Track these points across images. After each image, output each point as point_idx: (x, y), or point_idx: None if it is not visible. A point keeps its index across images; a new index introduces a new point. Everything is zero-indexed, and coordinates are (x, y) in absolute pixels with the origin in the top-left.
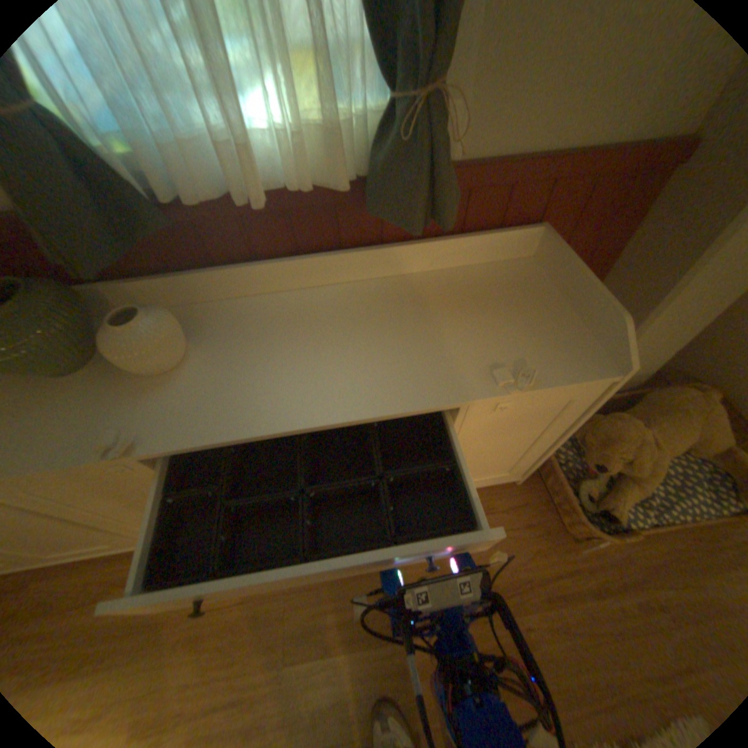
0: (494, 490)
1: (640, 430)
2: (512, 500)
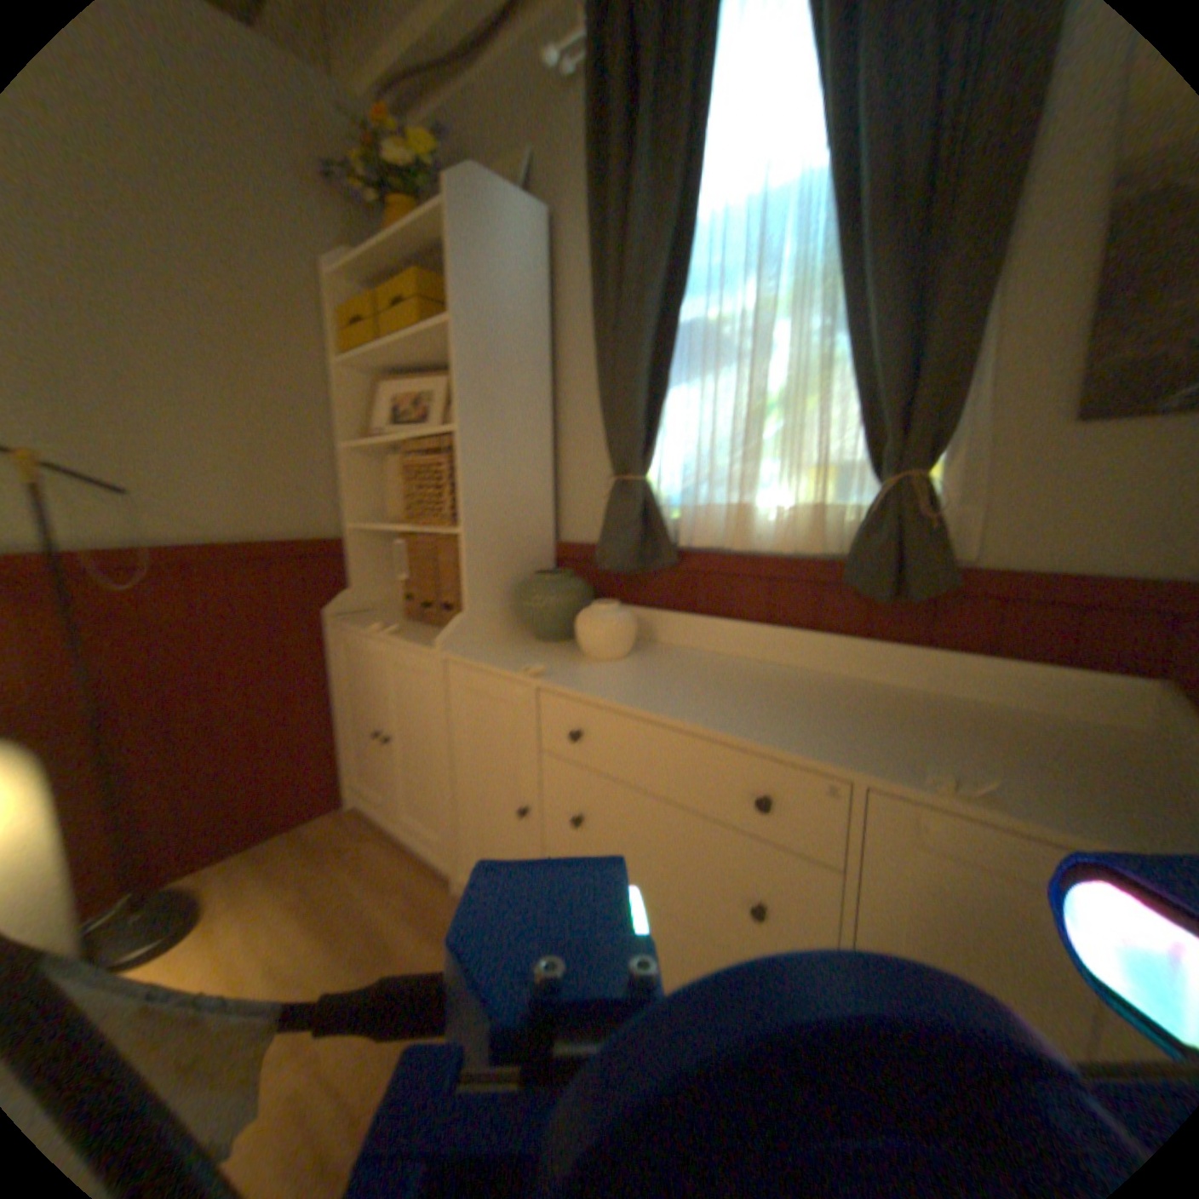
0: None
1: None
2: None
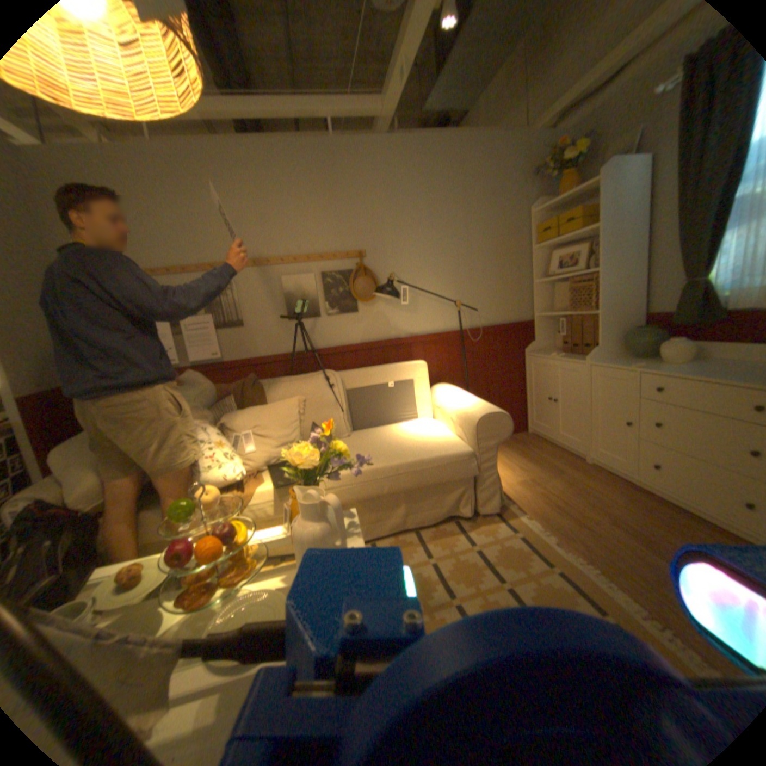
0: None
1: None
2: None
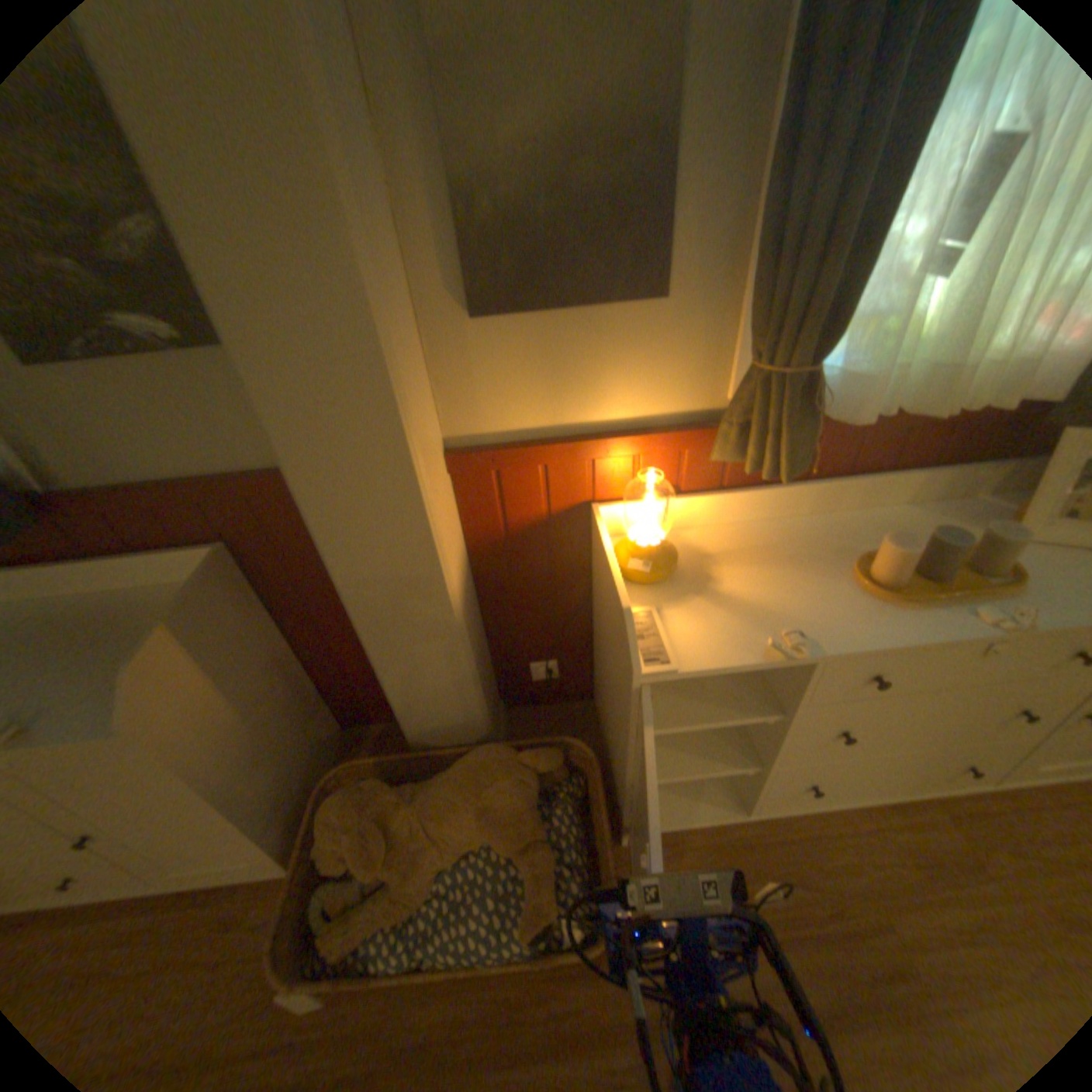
0: (261, 893)
1: (375, 809)
2: (274, 911)
